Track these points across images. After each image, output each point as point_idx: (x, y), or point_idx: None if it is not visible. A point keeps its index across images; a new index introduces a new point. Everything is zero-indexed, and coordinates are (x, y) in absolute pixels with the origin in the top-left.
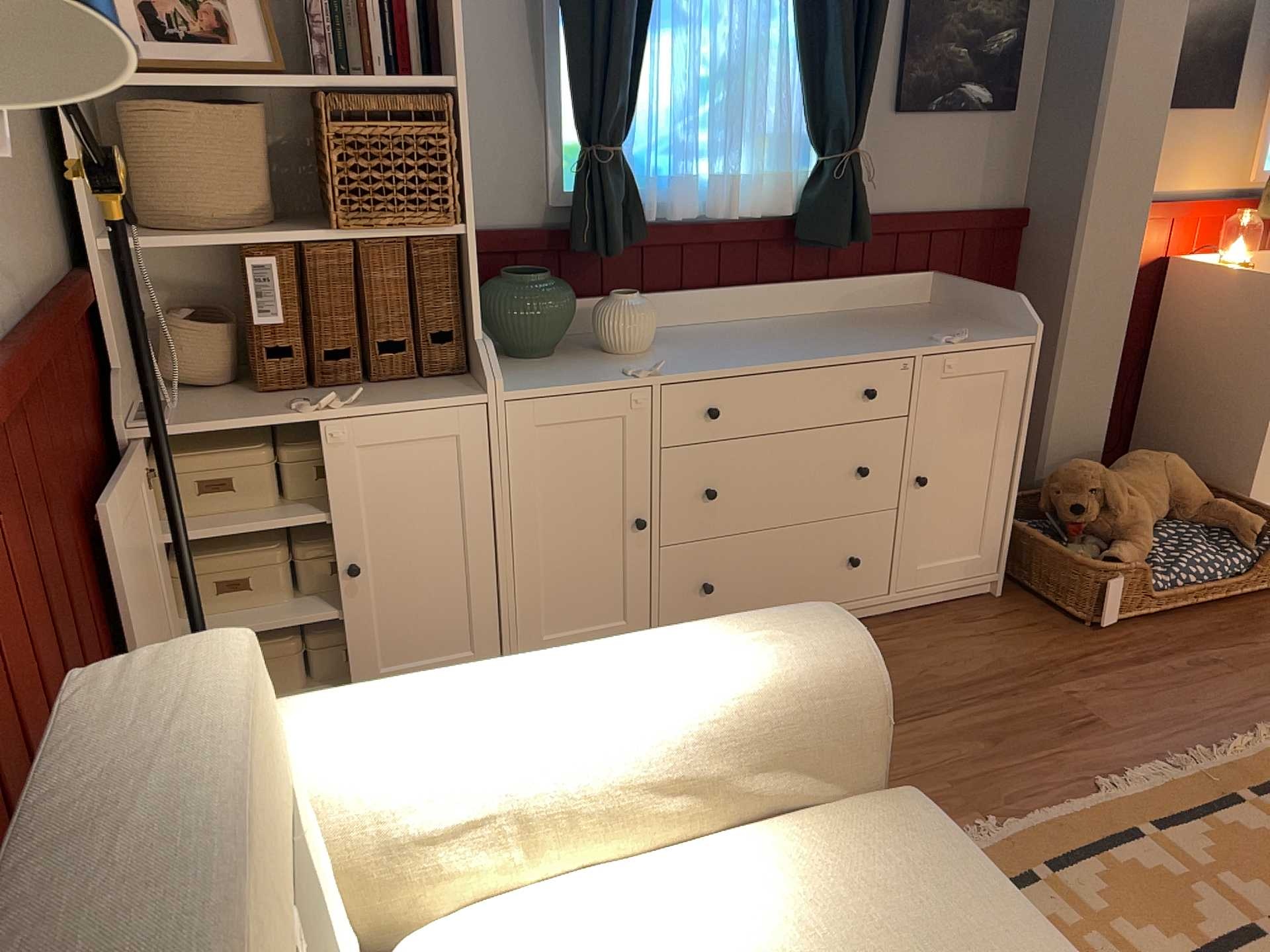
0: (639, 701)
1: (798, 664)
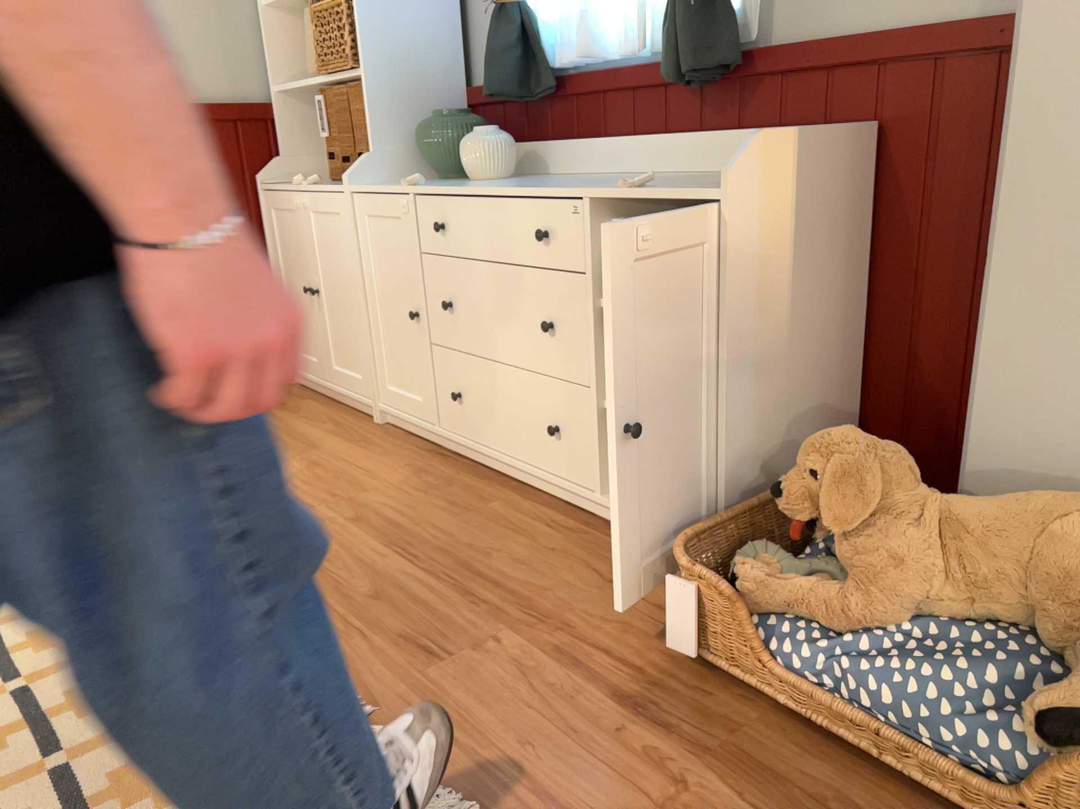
0: None
1: None
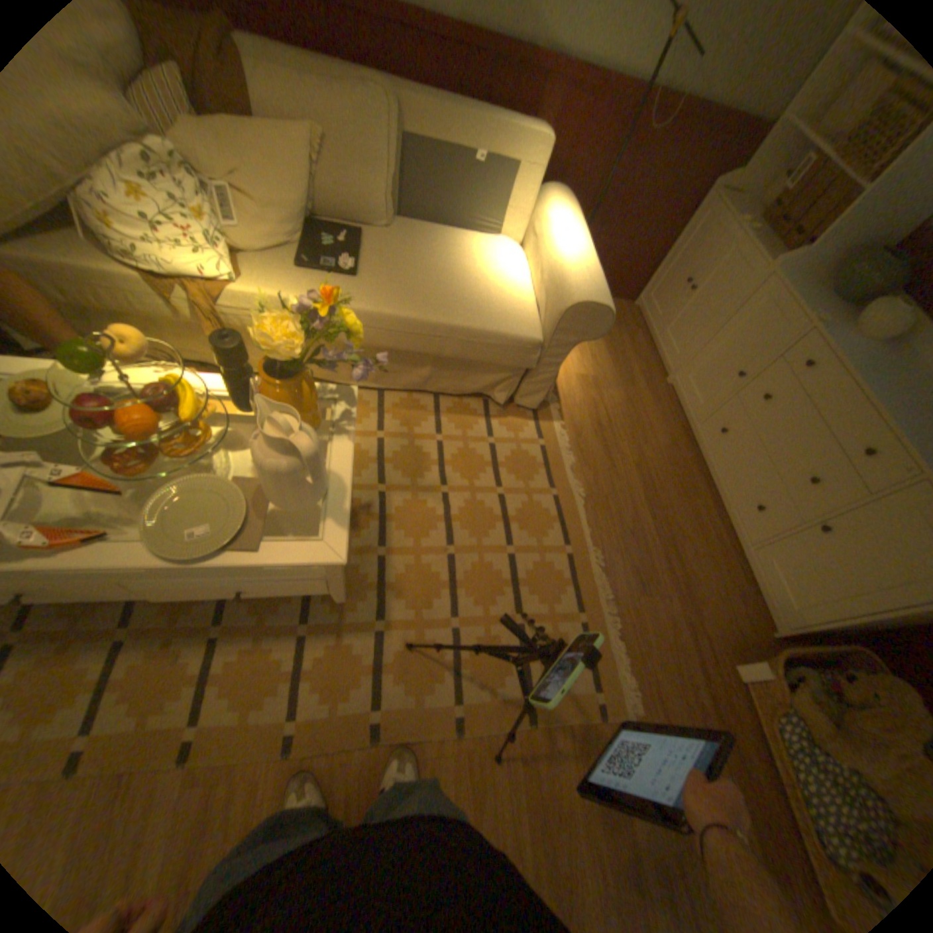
0: (562, 252)
1: (574, 285)
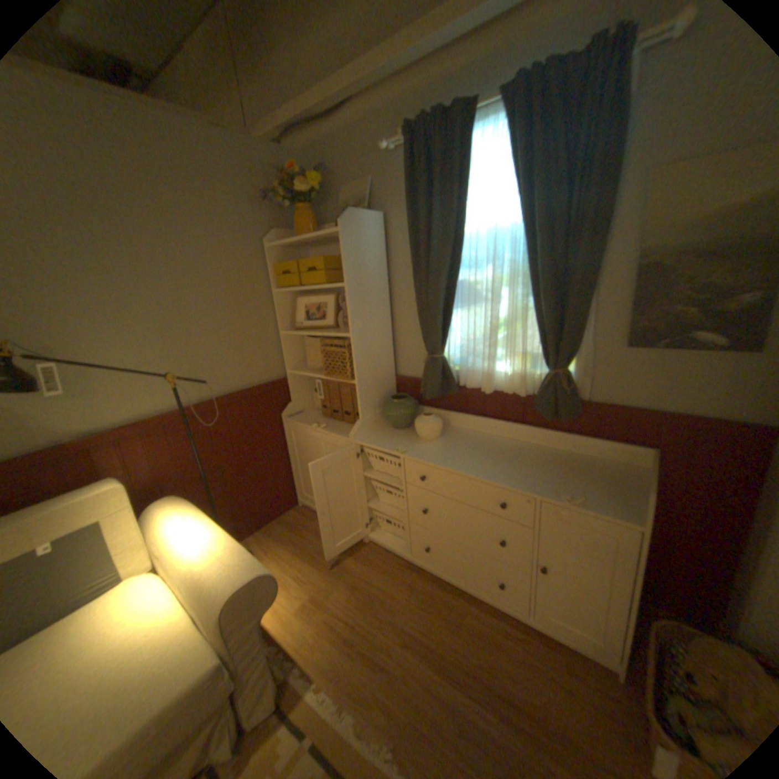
0: (186, 559)
1: (211, 585)
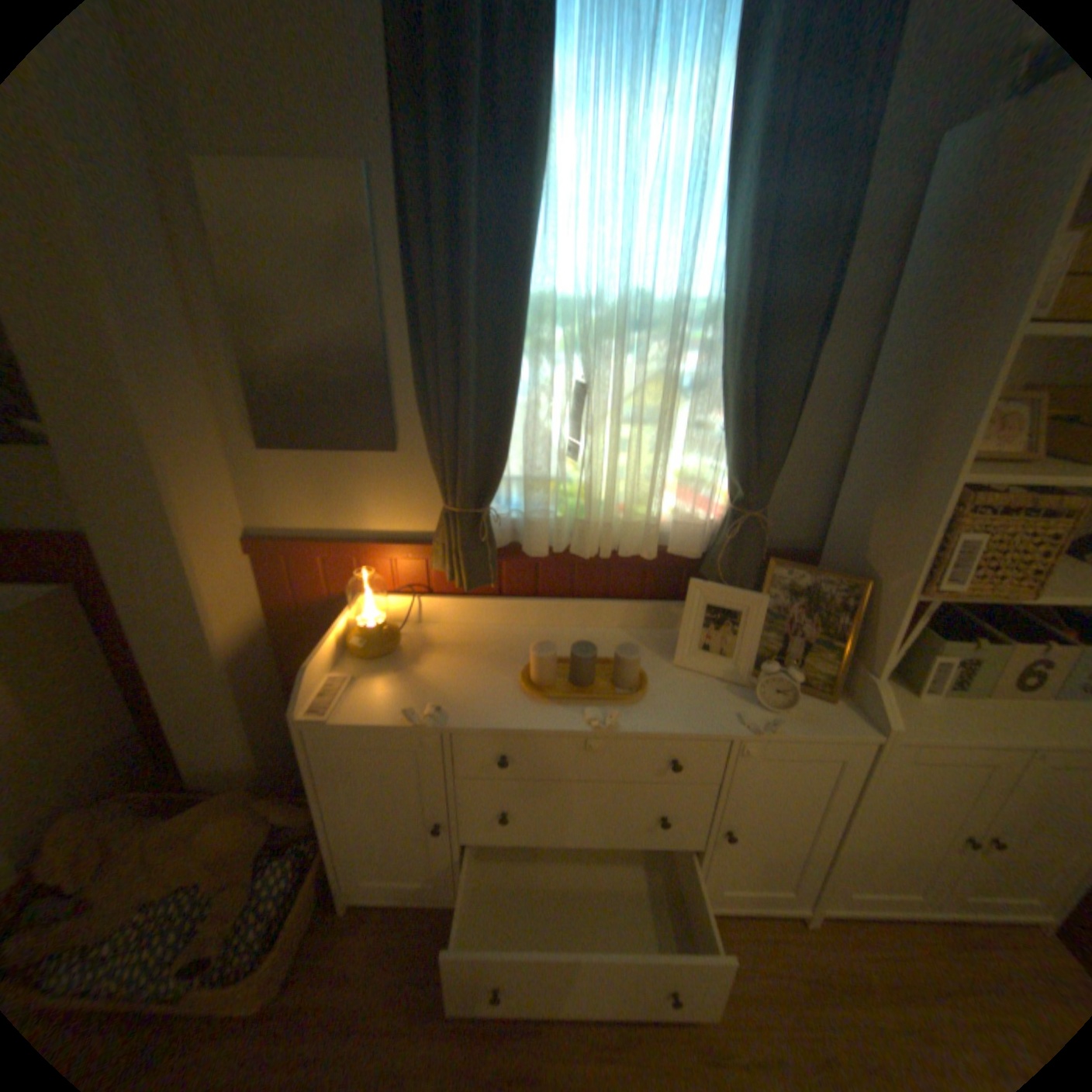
0: None
1: None
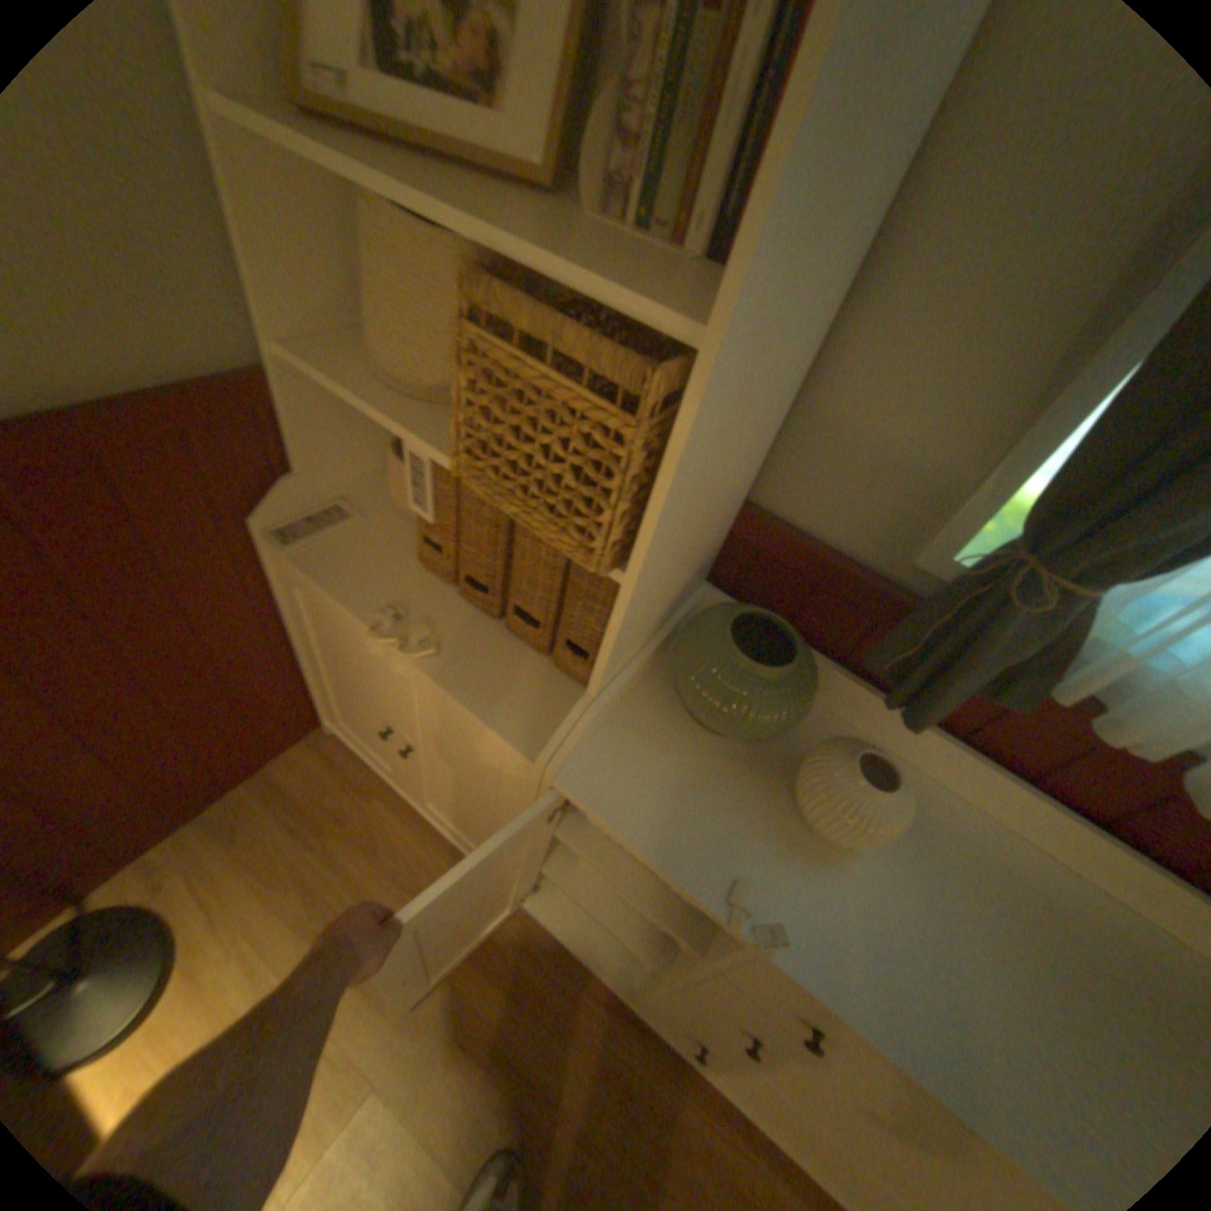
0: None
1: None
